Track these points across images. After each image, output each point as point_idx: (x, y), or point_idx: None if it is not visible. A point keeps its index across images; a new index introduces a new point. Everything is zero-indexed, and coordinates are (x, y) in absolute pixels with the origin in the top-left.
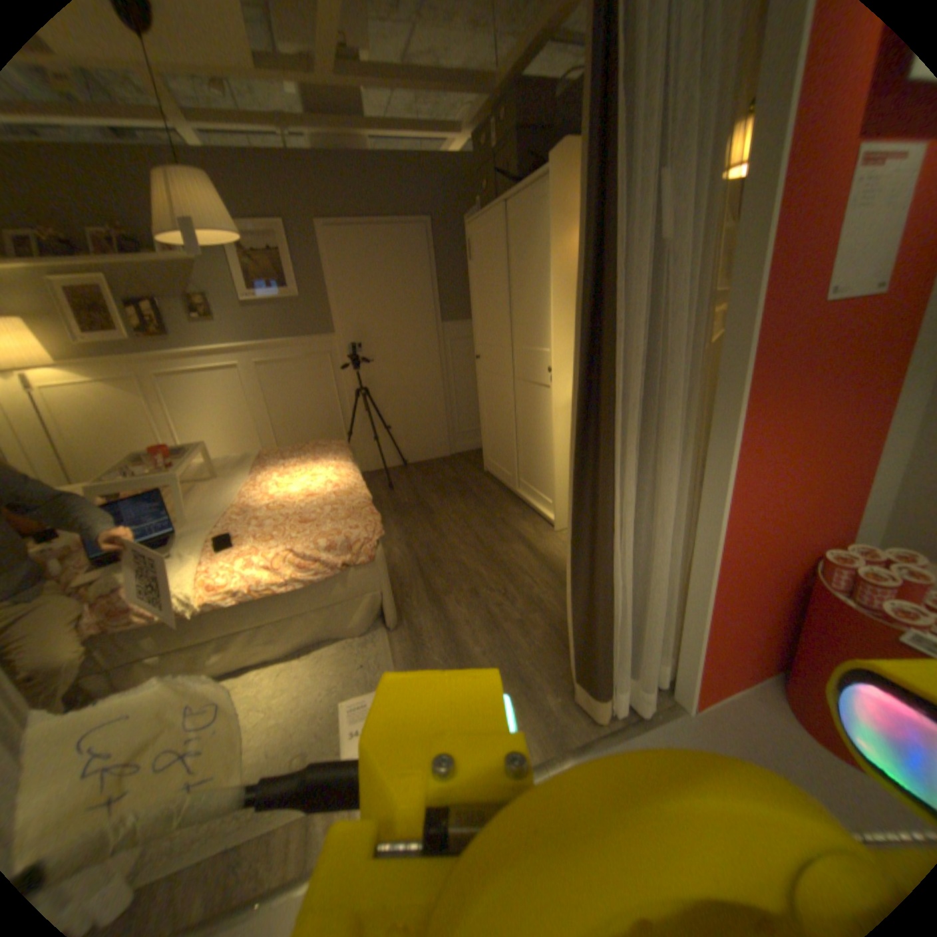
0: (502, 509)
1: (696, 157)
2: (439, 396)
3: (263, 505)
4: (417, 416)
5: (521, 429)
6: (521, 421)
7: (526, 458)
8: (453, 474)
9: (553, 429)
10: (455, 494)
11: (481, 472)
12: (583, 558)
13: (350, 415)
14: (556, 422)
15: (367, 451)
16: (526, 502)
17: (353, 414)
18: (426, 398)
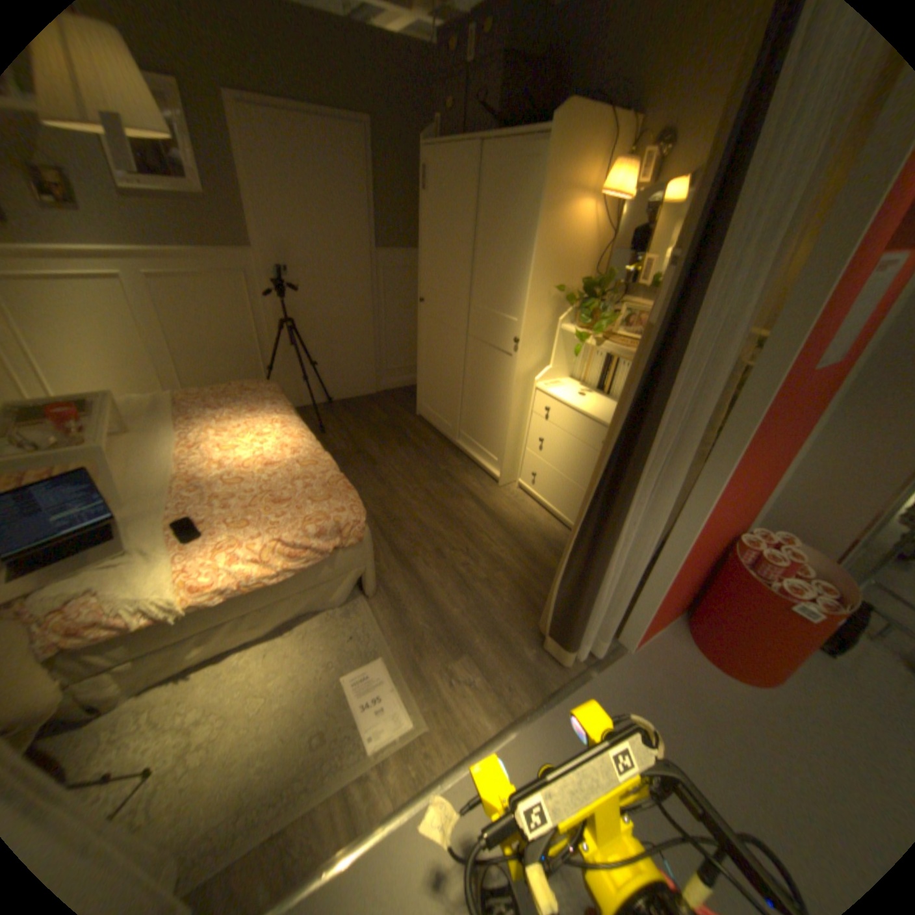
0: (444, 460)
1: (764, 237)
2: (368, 331)
3: (216, 478)
4: (344, 351)
5: (469, 386)
6: (469, 379)
7: (470, 414)
8: (385, 418)
9: (508, 396)
10: (394, 442)
11: (414, 417)
12: (581, 554)
13: (268, 346)
14: (513, 390)
15: (288, 387)
16: (465, 454)
17: (272, 346)
18: (354, 333)
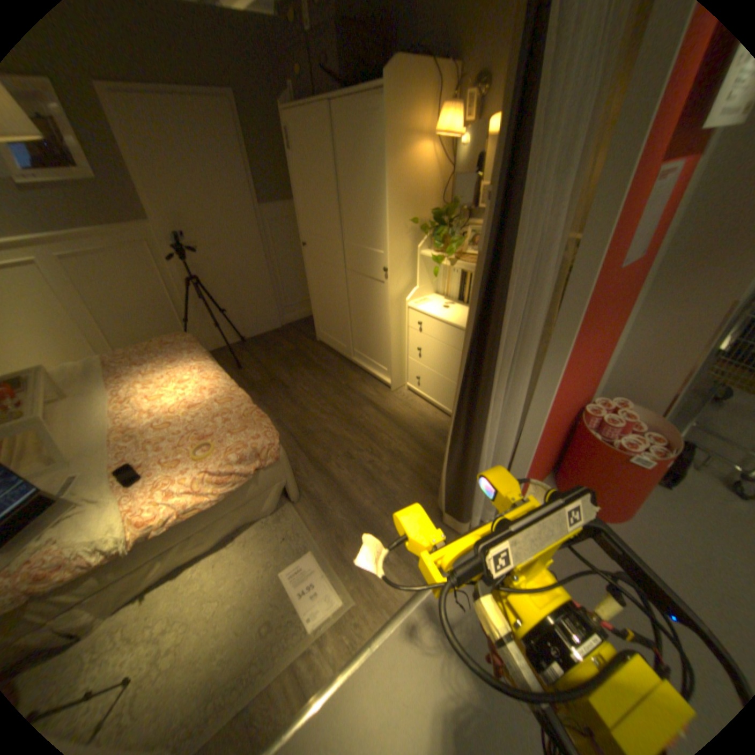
0: (344, 377)
1: (562, 165)
2: (265, 277)
3: (147, 427)
4: (247, 296)
5: (354, 312)
6: (354, 306)
7: (360, 335)
8: (291, 348)
9: (387, 316)
10: (301, 367)
11: (315, 343)
12: (457, 444)
13: (180, 302)
14: (390, 312)
15: (204, 334)
16: (361, 368)
17: (184, 302)
18: (253, 280)
